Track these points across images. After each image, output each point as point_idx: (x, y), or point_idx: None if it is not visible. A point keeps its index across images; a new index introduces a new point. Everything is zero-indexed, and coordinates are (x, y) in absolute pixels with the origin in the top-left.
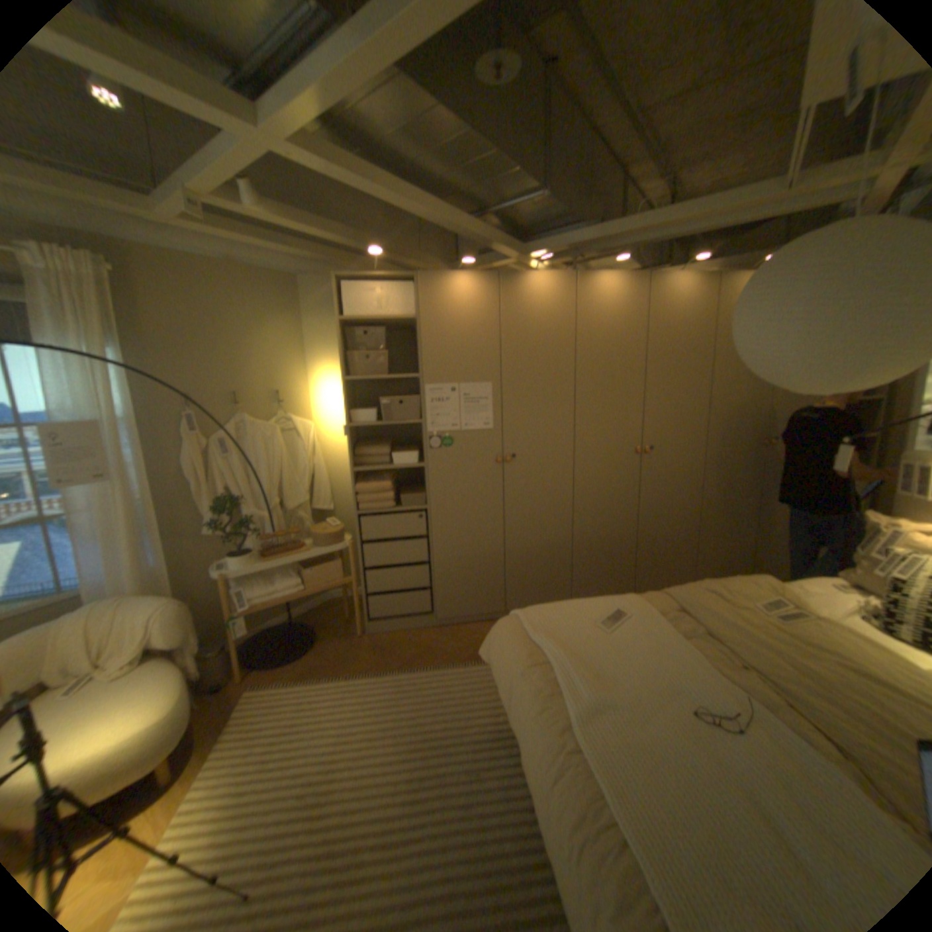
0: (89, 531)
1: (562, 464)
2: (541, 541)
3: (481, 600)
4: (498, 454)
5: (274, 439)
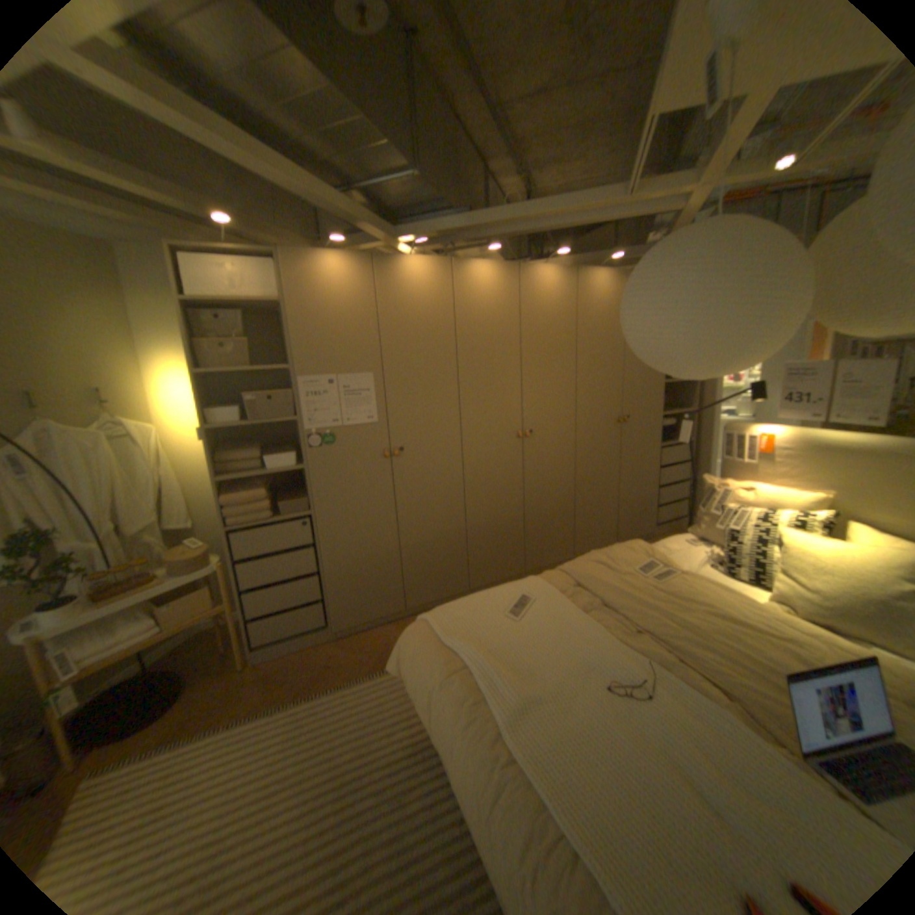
0: None
1: (450, 455)
2: (435, 534)
3: (378, 604)
4: (385, 449)
5: (96, 451)
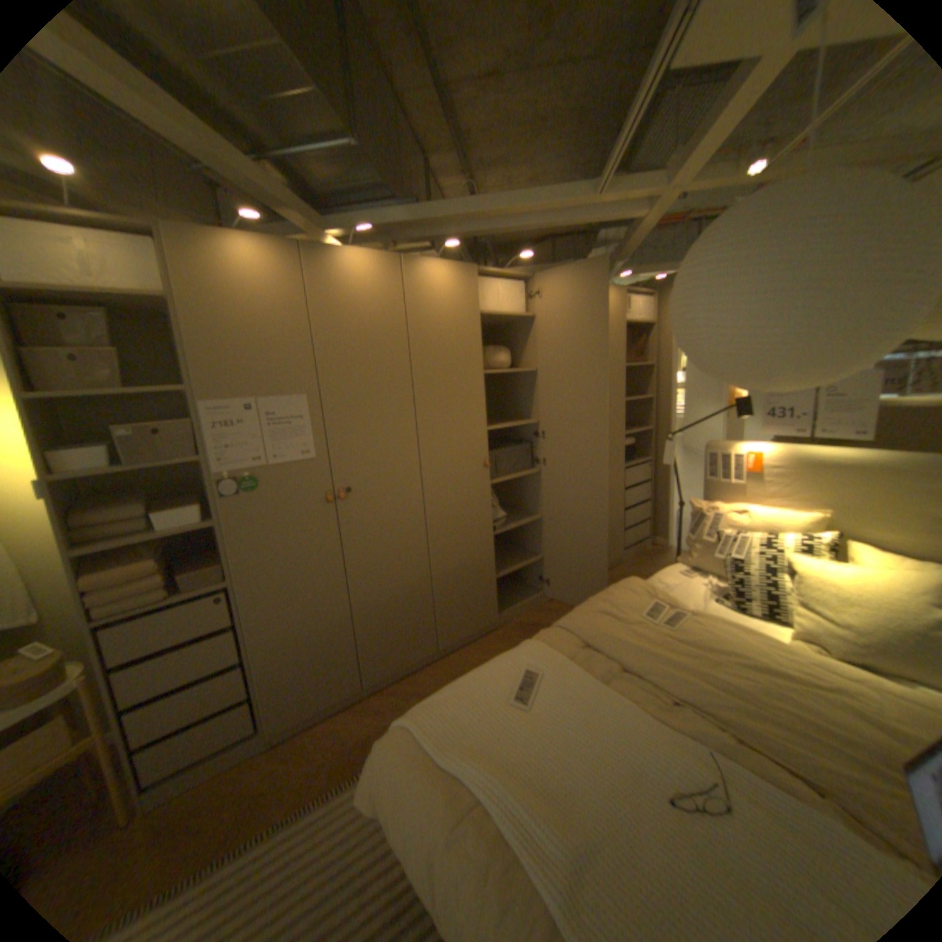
0: None
1: (409, 492)
2: (396, 590)
3: (327, 689)
4: (327, 491)
5: None
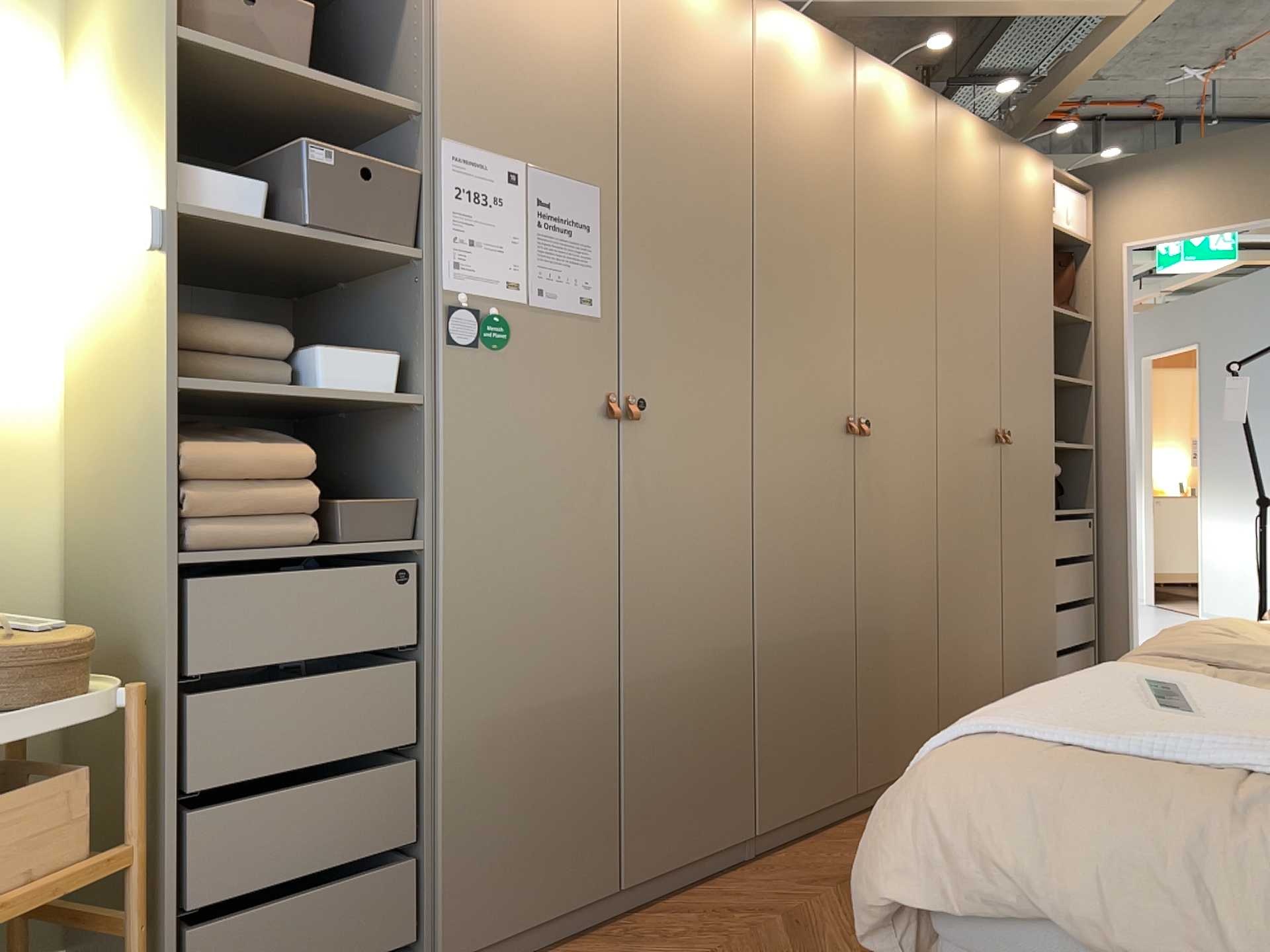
0: None
1: (725, 443)
2: (687, 658)
3: (550, 869)
4: (600, 394)
5: None
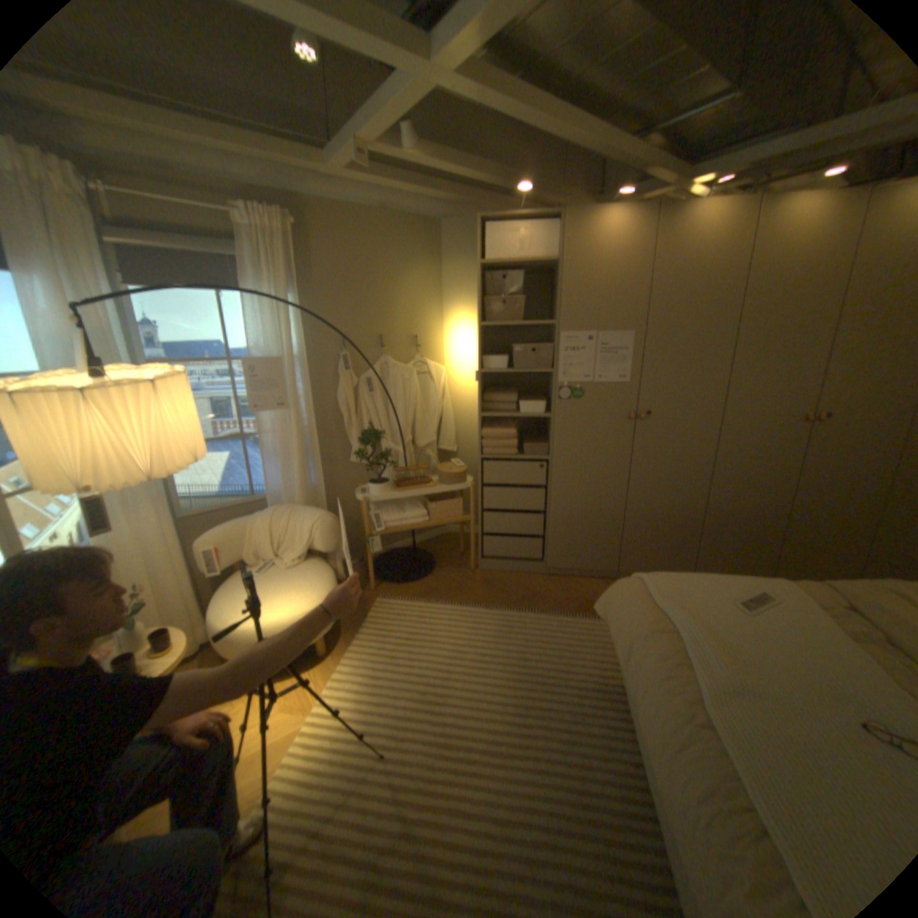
0: (271, 449)
1: (706, 427)
2: (667, 508)
3: (592, 557)
4: (630, 410)
5: (410, 382)
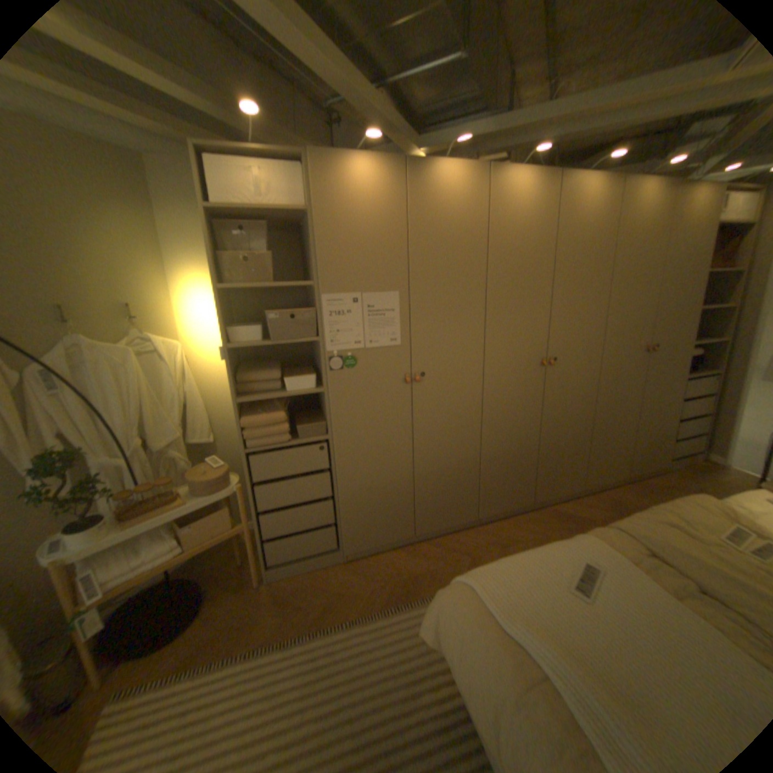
0: None
1: (471, 381)
2: (450, 463)
3: (389, 529)
4: (406, 374)
5: (127, 366)
